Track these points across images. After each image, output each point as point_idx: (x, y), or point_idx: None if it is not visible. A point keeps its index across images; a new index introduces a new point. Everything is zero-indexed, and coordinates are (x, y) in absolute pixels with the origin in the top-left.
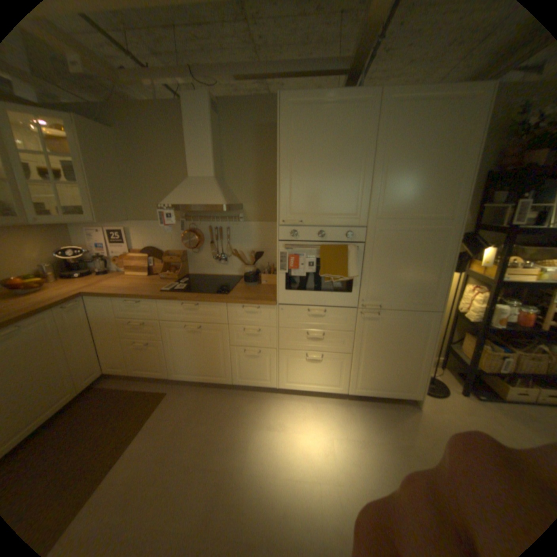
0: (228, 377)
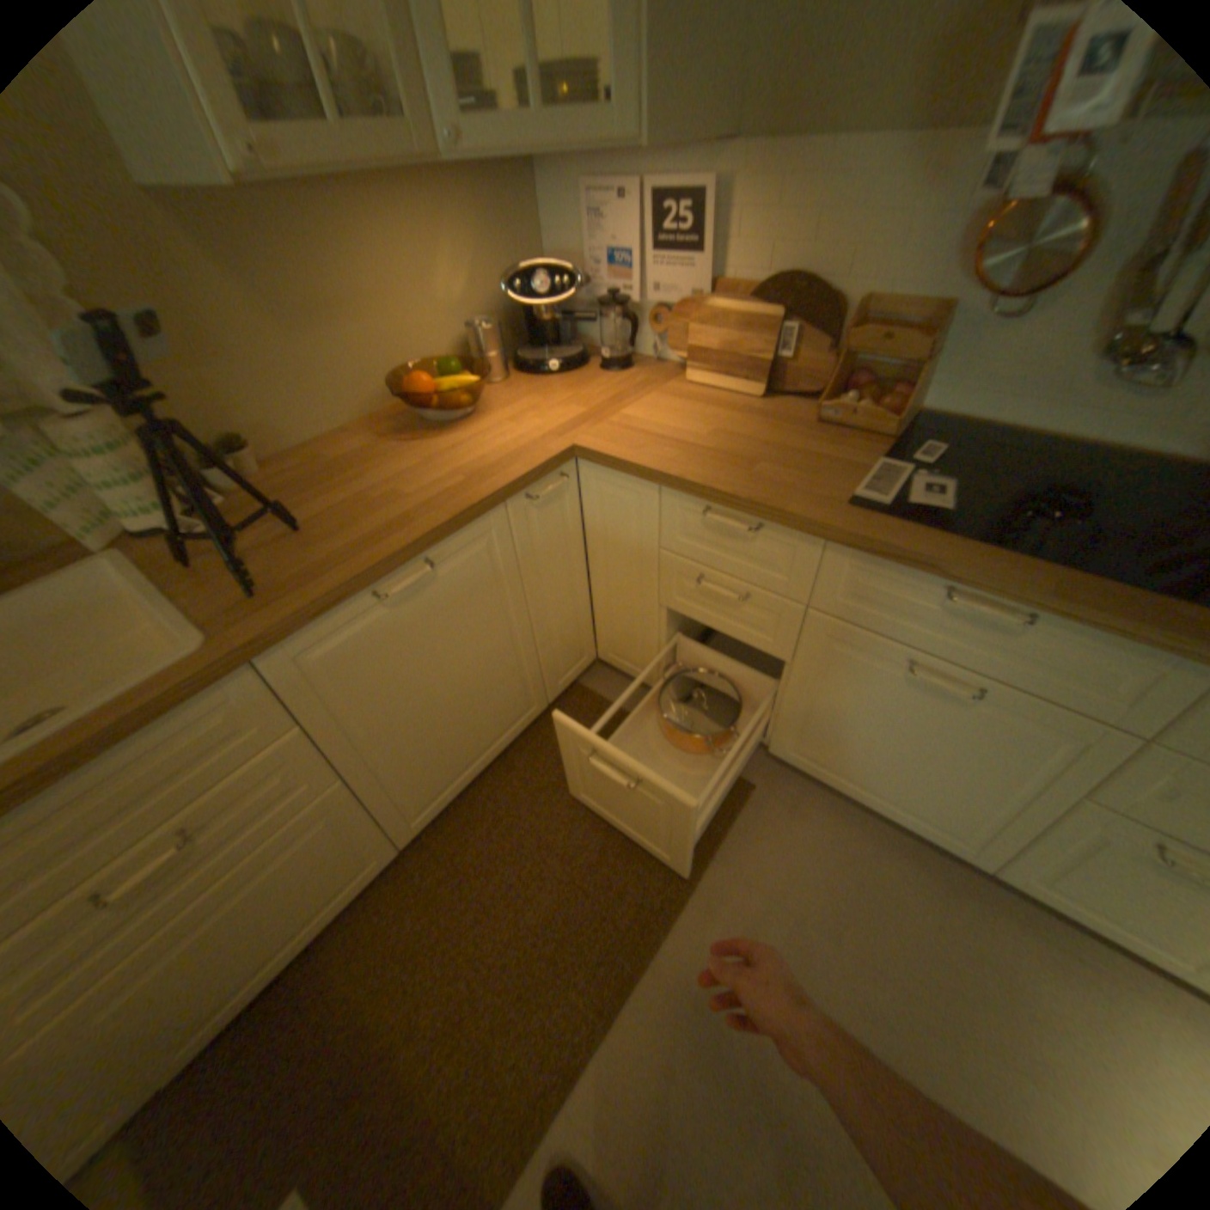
0: (996, 856)
